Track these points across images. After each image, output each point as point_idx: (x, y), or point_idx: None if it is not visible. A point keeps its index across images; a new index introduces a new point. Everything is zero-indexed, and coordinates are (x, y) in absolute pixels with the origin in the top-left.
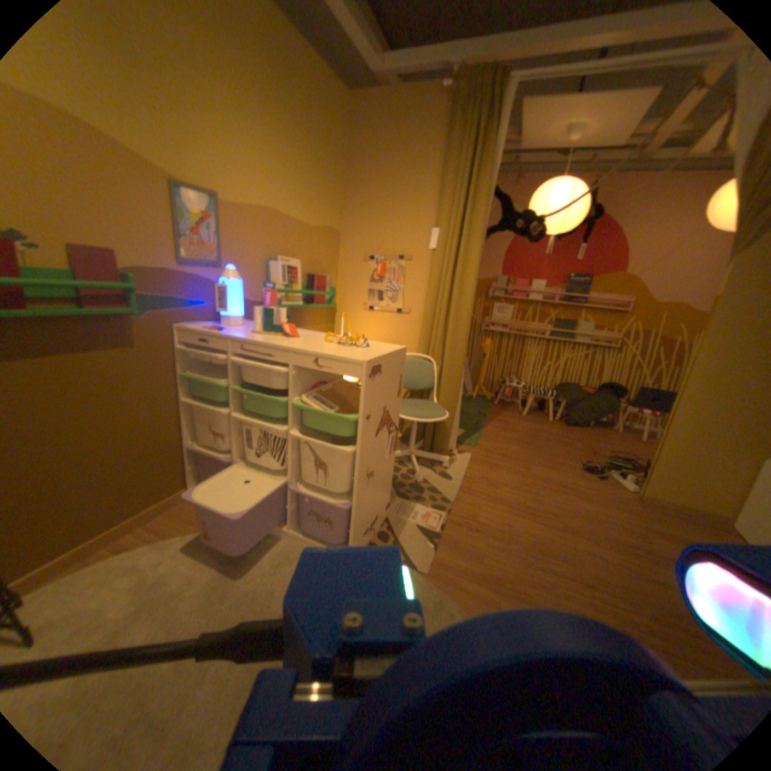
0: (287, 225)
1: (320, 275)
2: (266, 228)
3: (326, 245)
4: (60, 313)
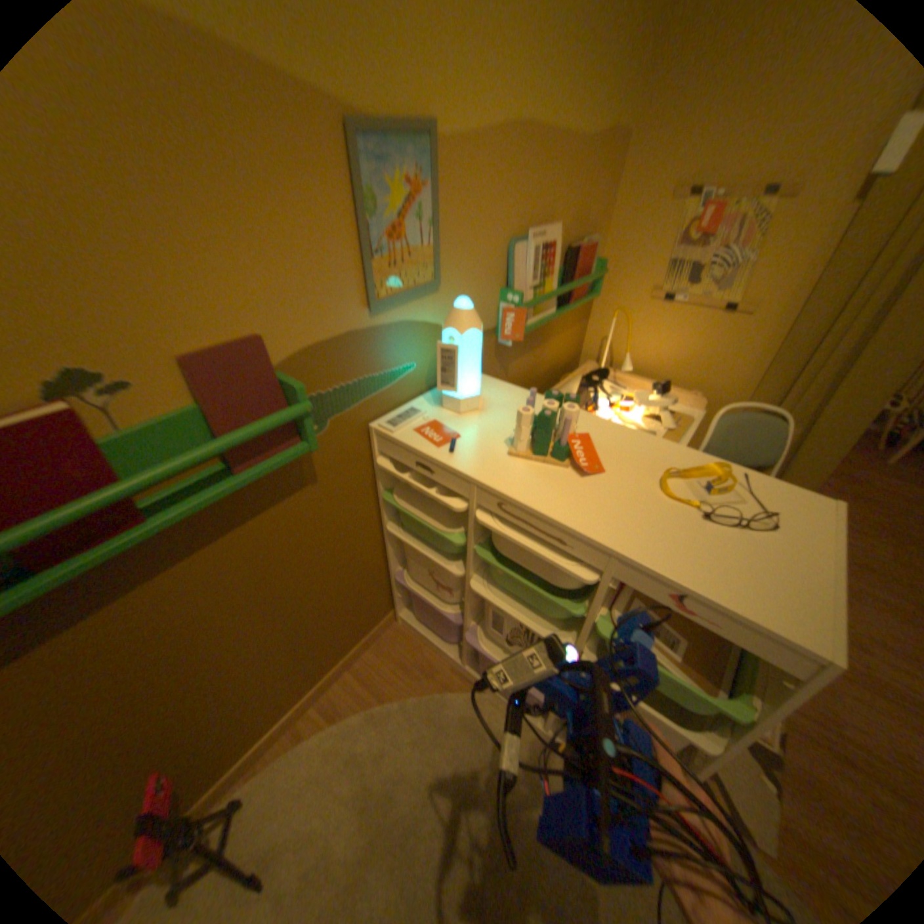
0: (550, 148)
1: (589, 243)
2: (515, 170)
3: (605, 168)
4: (191, 508)
